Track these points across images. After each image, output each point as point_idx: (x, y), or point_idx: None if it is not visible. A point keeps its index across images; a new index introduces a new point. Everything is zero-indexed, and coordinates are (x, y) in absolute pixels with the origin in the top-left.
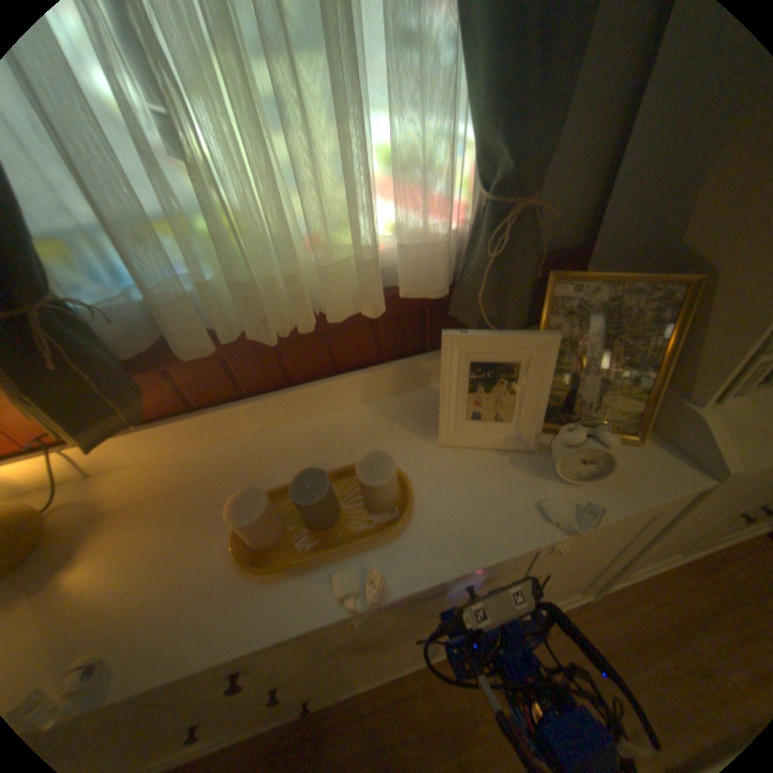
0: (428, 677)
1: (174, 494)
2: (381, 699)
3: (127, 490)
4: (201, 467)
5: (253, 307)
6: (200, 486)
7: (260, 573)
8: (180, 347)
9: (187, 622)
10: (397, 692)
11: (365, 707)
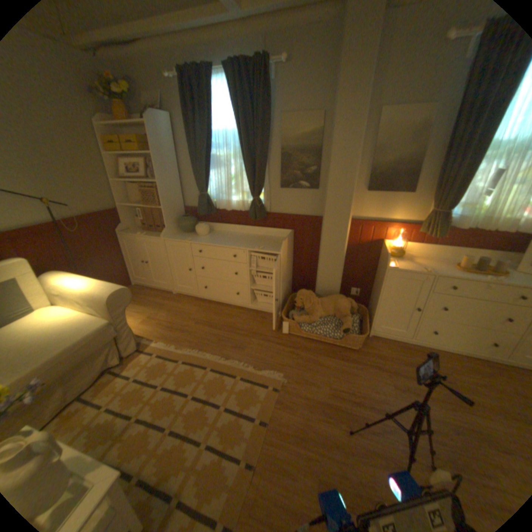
0: (472, 362)
1: (431, 259)
2: (451, 357)
3: (417, 256)
4: (436, 258)
5: (478, 224)
6: (438, 260)
7: (466, 271)
8: (461, 227)
9: (449, 272)
10: (458, 359)
11: (444, 356)
